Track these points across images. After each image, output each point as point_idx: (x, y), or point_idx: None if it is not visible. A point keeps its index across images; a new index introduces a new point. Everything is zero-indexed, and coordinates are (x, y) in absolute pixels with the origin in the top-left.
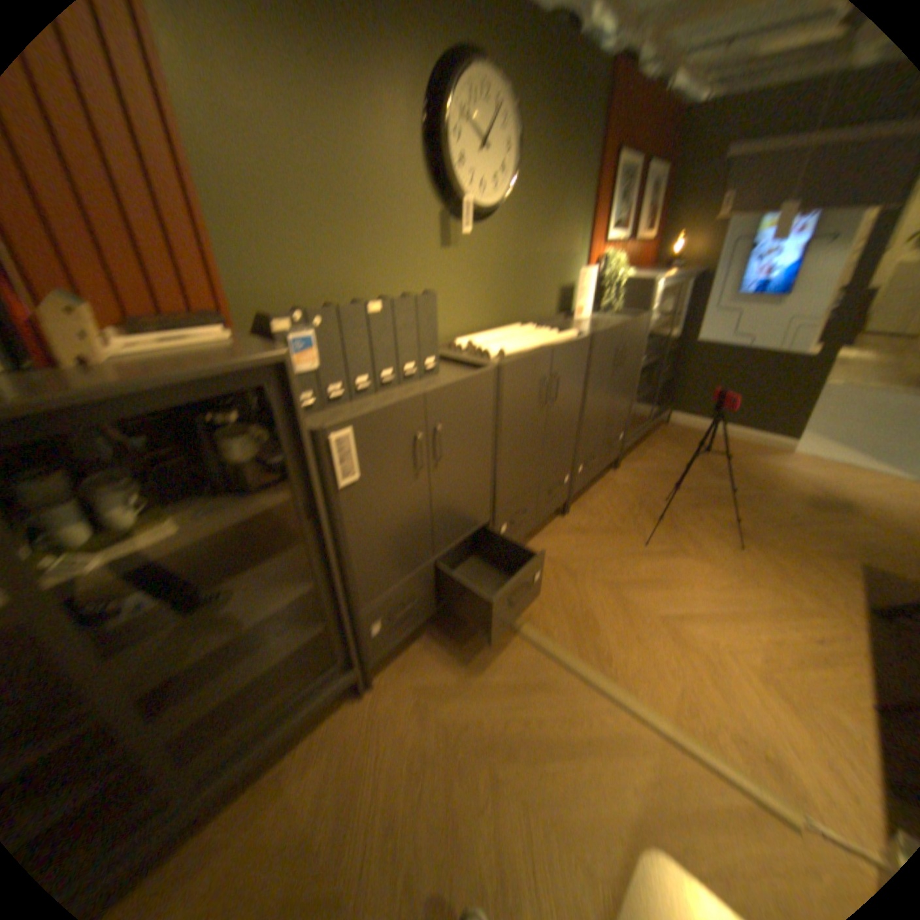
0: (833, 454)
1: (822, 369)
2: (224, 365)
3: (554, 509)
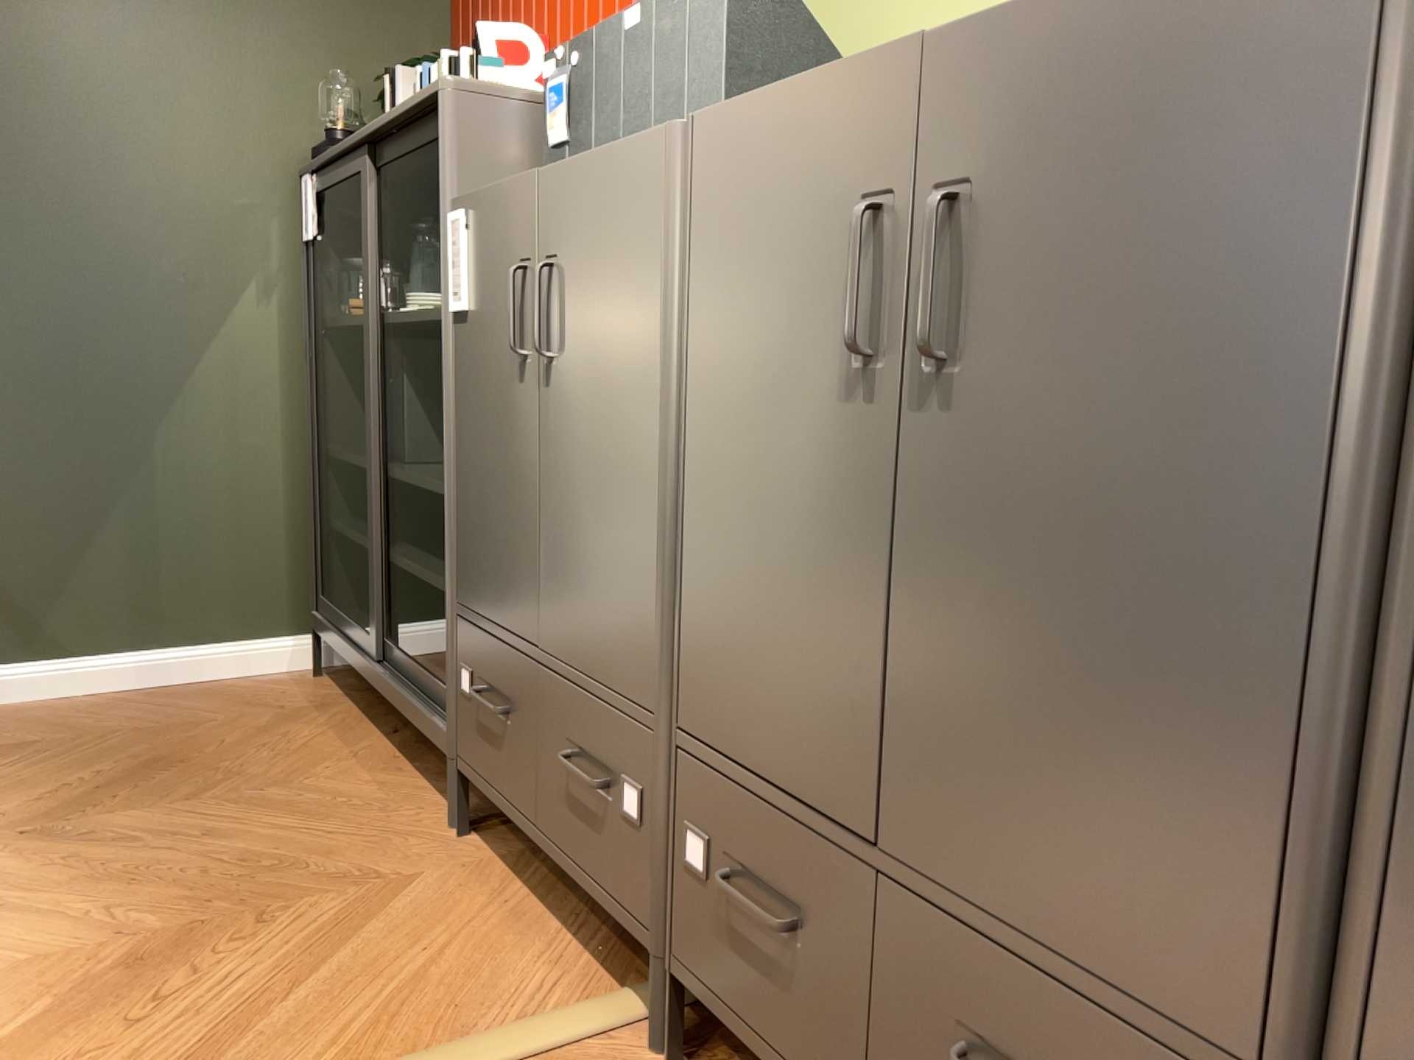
0: None
1: None
2: (420, 99)
3: None
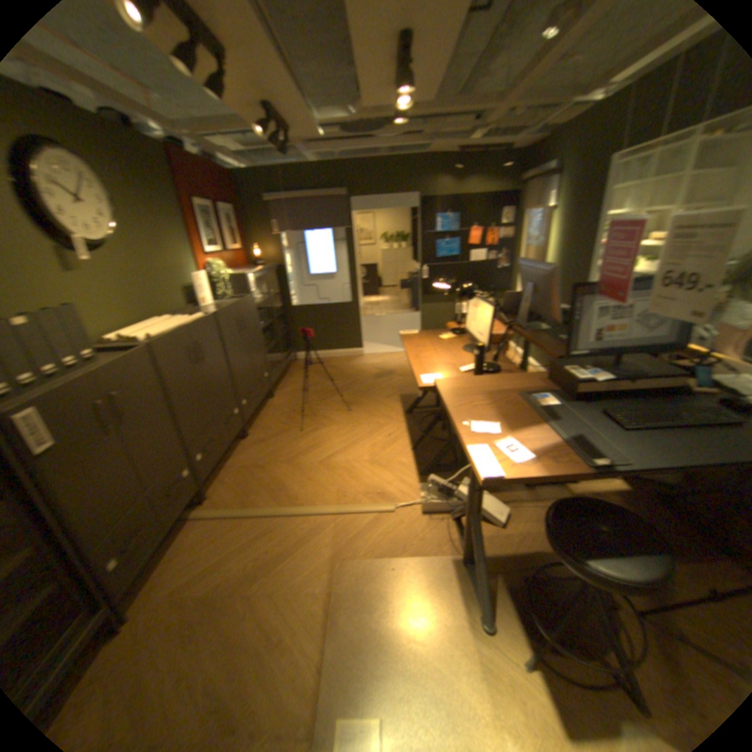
0: (379, 351)
1: (355, 309)
2: None
3: (234, 434)
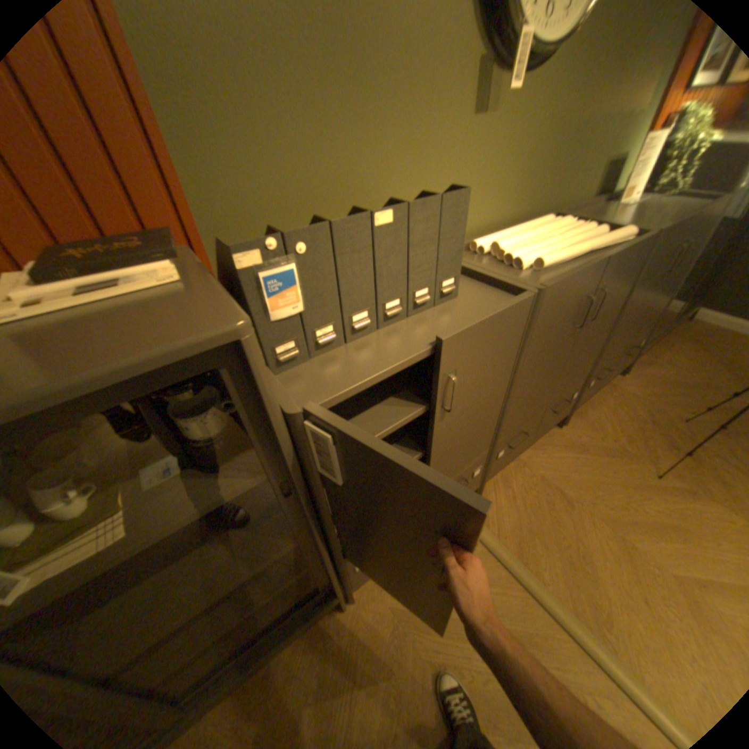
0: None
1: None
2: (134, 359)
3: (556, 423)
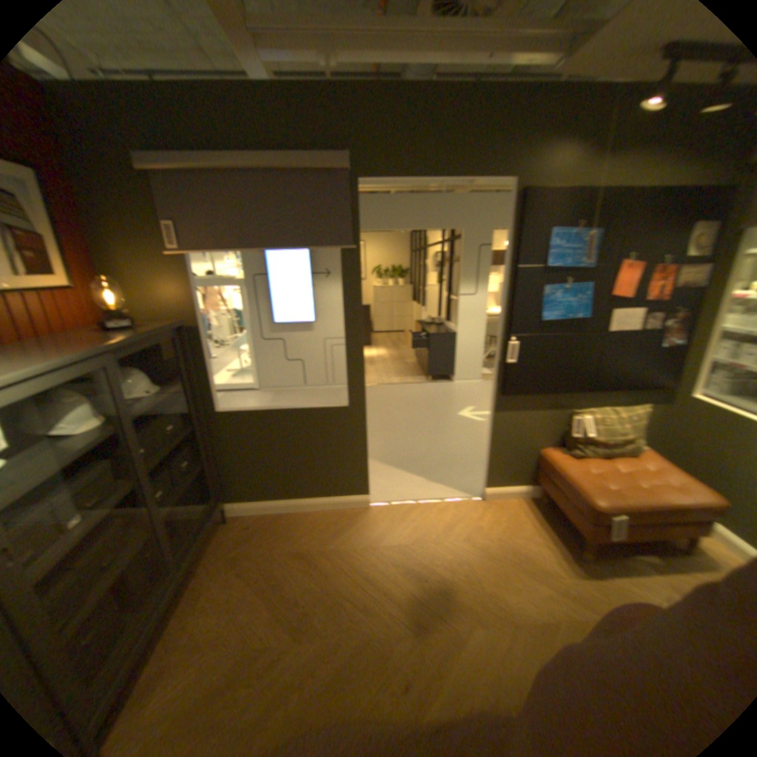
0: (398, 489)
1: (357, 419)
2: None
3: None
